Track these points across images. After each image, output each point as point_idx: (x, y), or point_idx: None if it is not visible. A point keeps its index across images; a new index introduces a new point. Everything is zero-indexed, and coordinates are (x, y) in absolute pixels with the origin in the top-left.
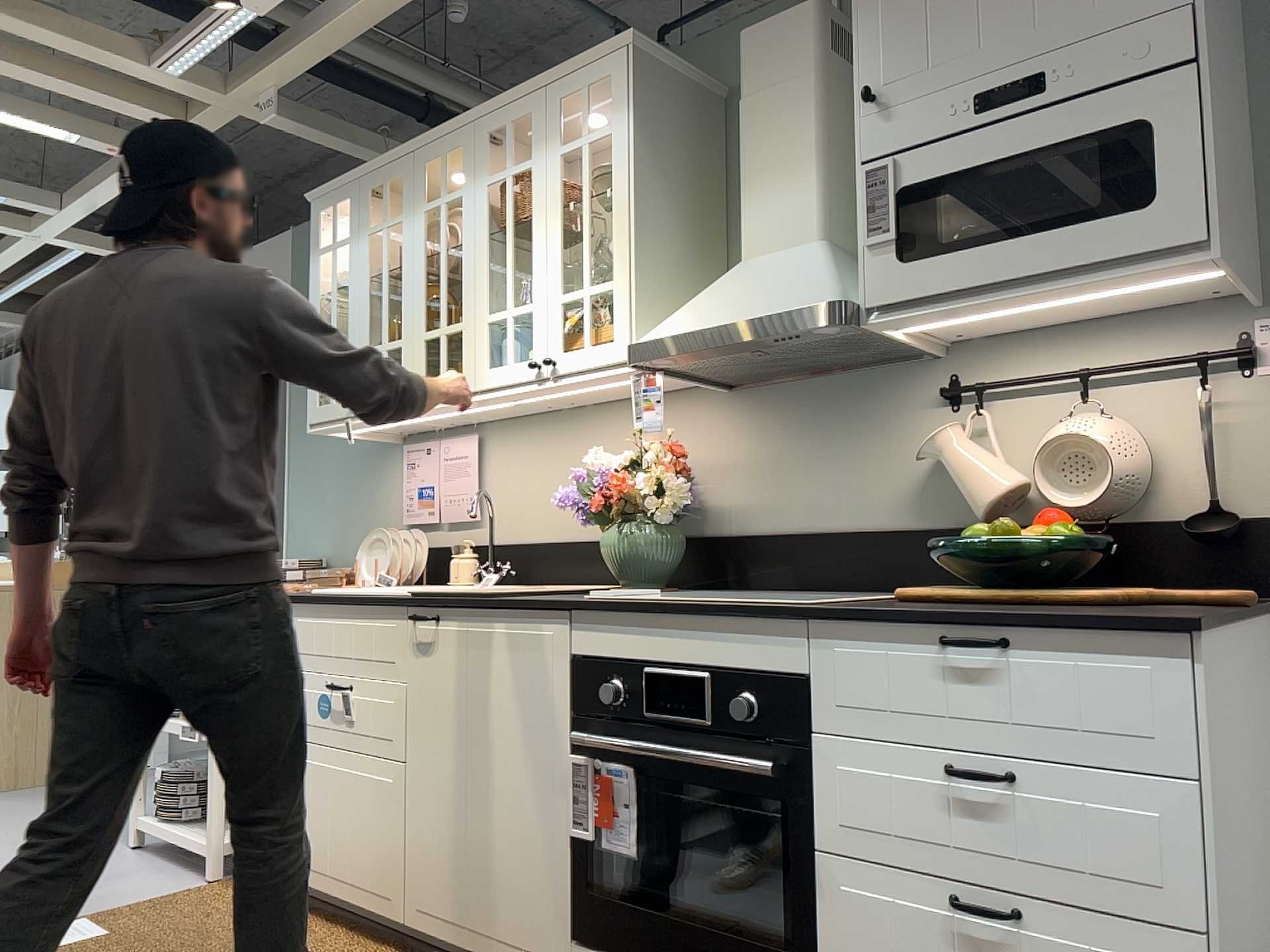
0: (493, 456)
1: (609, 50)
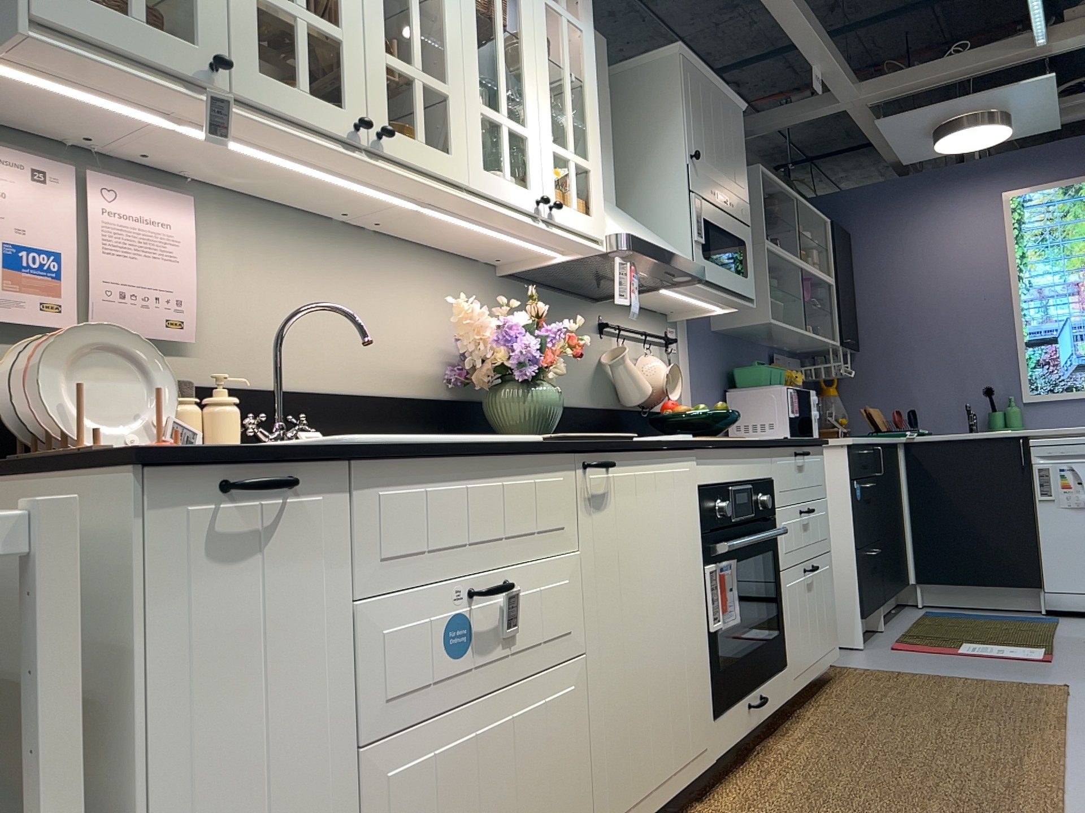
0: (213, 244)
1: None
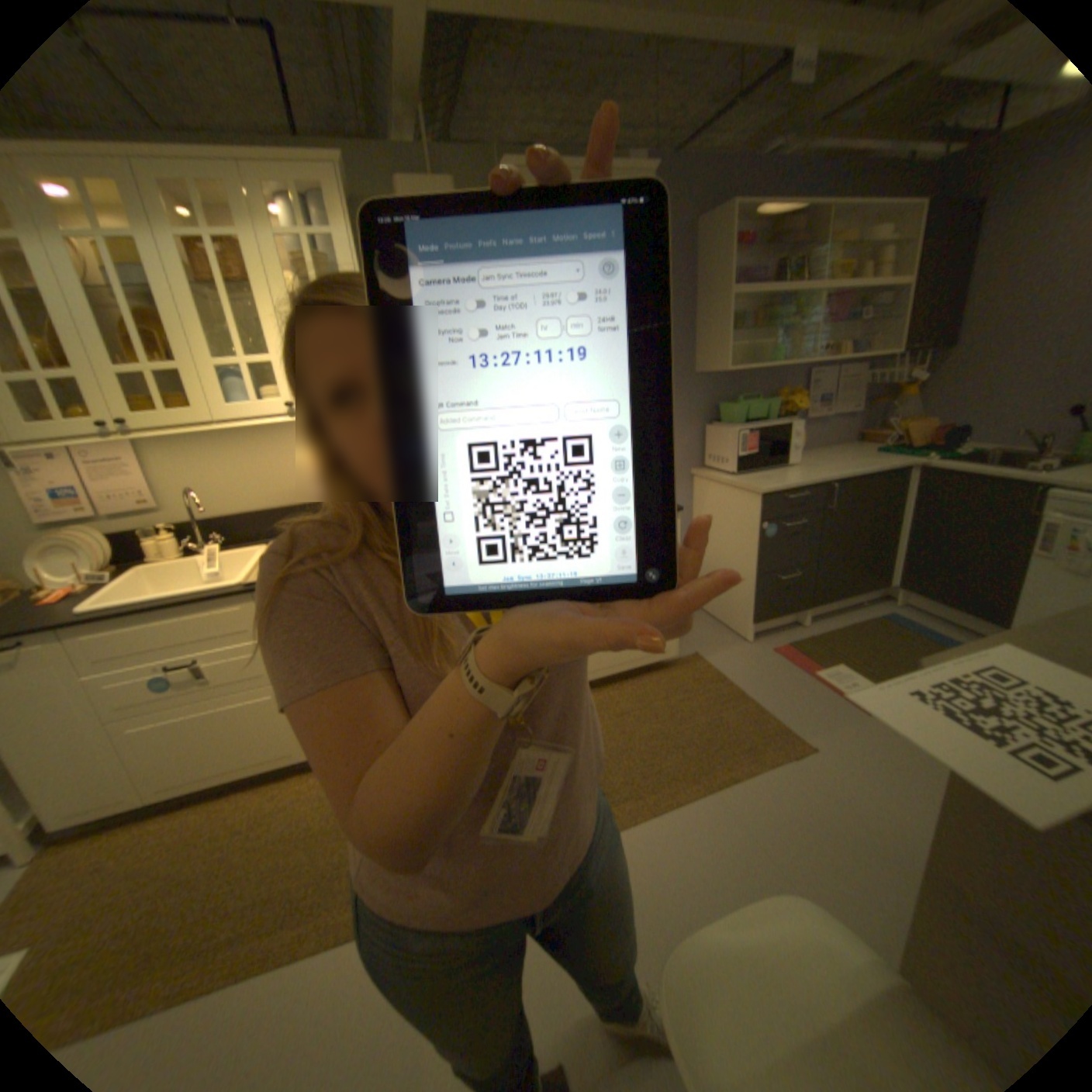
0: (157, 456)
1: (316, 157)
